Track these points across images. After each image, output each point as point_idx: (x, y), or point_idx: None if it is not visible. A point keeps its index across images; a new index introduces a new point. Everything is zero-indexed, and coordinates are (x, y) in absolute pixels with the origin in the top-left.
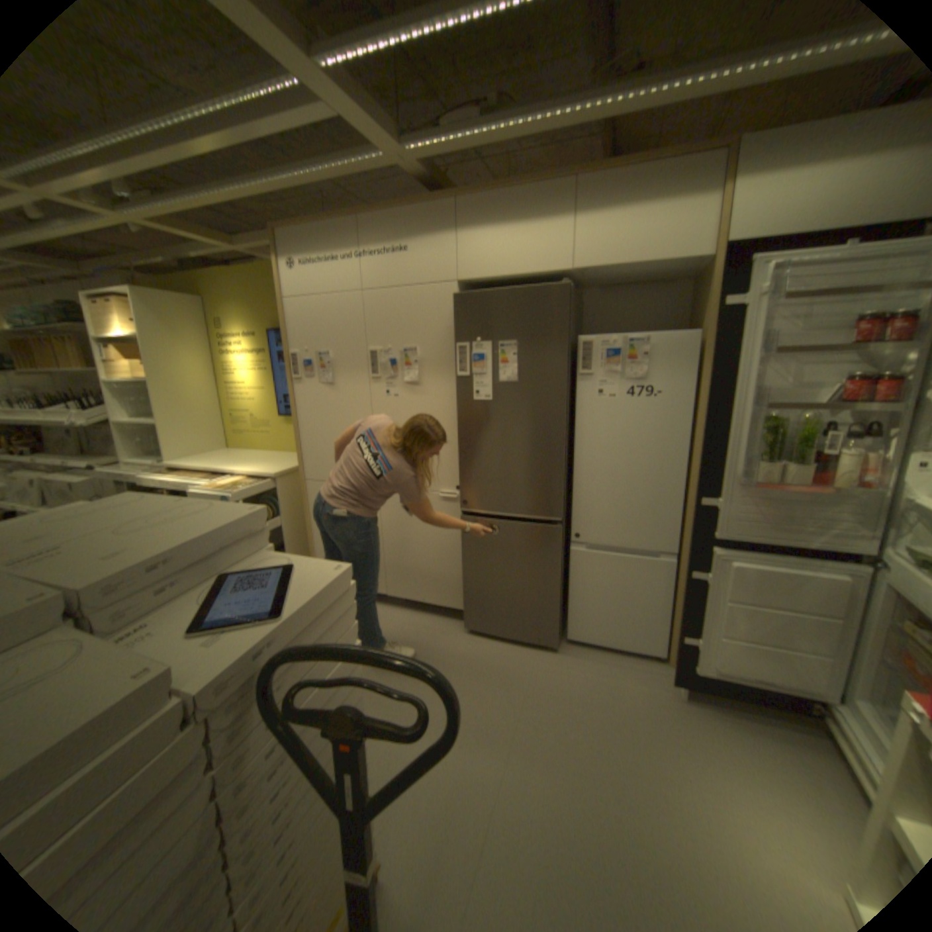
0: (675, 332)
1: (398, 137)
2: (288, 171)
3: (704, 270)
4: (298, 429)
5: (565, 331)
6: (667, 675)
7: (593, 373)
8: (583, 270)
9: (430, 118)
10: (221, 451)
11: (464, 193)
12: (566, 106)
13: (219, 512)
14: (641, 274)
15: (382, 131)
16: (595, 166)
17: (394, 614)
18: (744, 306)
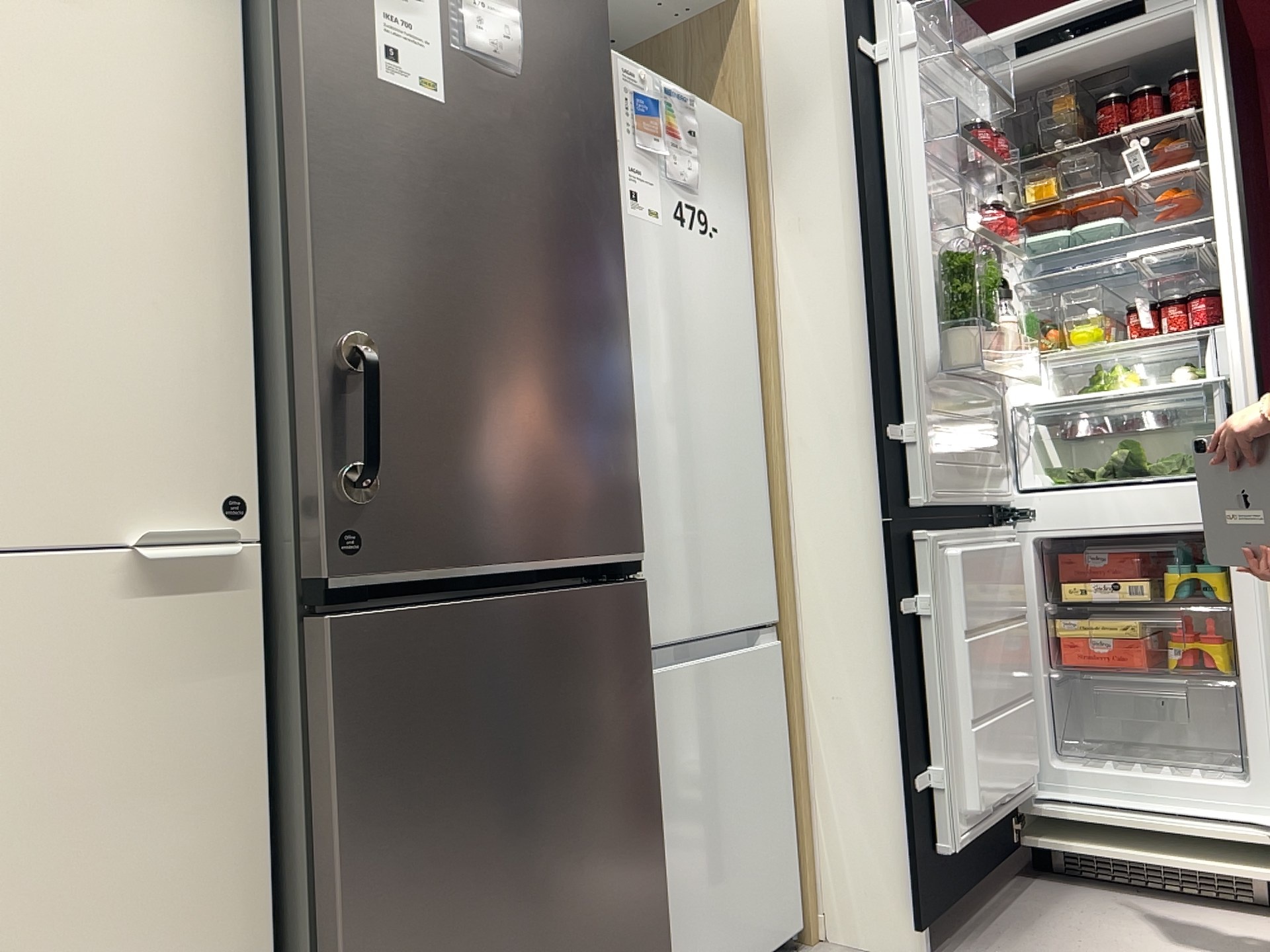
0: (718, 108)
1: None
2: None
3: (635, 49)
4: None
5: None
6: None
7: (617, 140)
8: None
9: None
10: None
11: None
12: None
13: None
14: None
15: None
16: None
17: None
18: (875, 62)
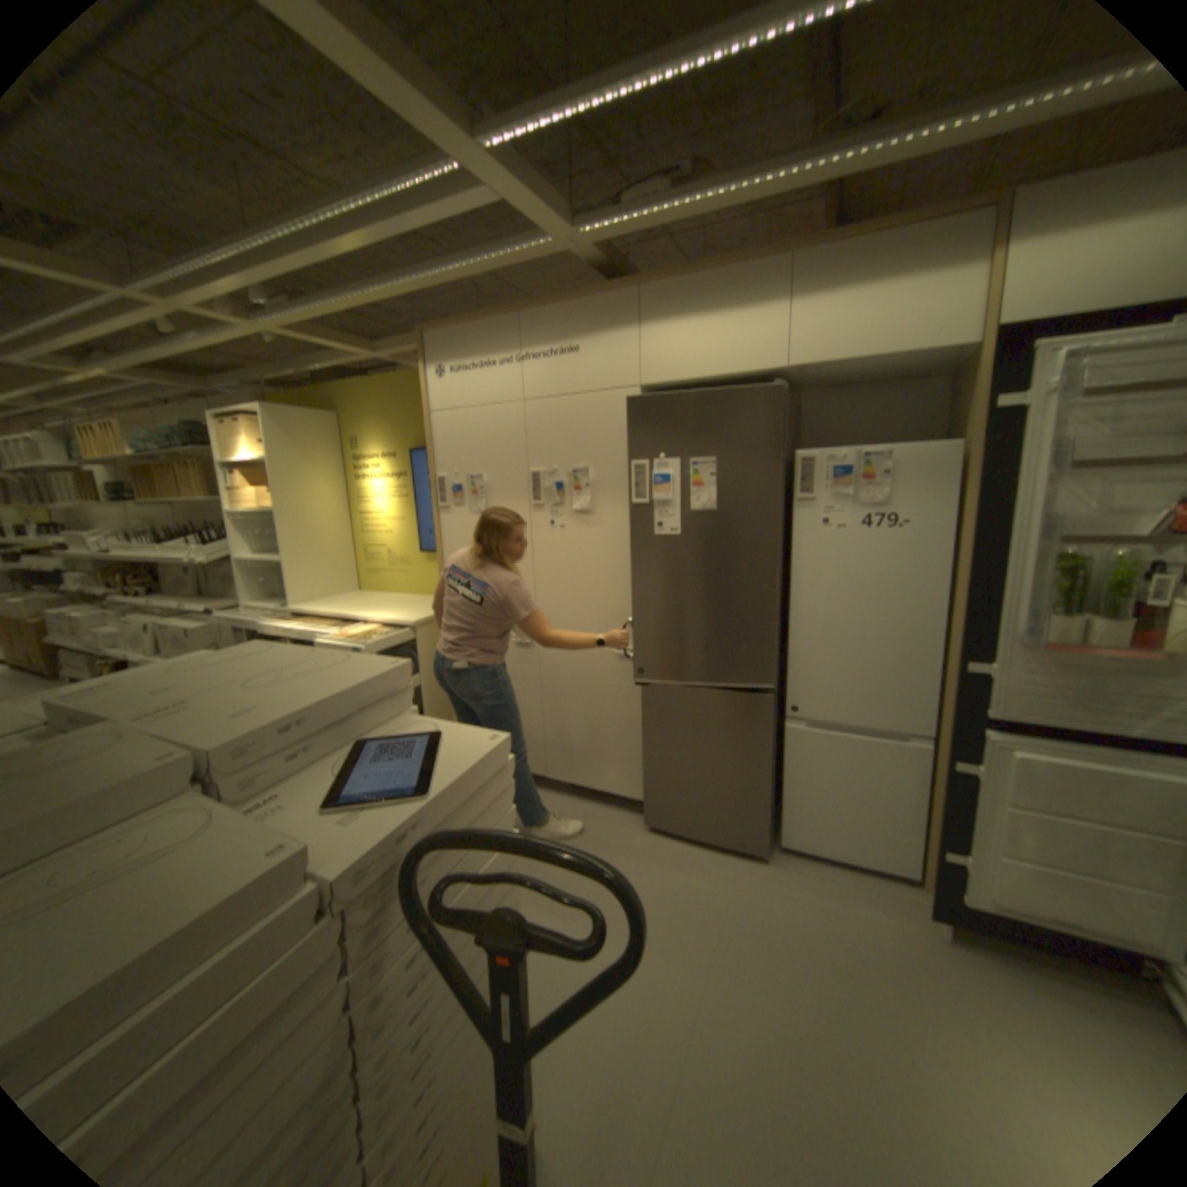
0: (928, 443)
1: (571, 218)
2: (441, 265)
3: (966, 362)
4: (443, 568)
5: (778, 445)
6: (922, 904)
7: (815, 497)
8: (802, 368)
9: (609, 194)
10: (353, 594)
11: (650, 280)
12: (779, 169)
13: (356, 666)
14: (879, 369)
15: (553, 214)
16: (816, 238)
17: (554, 802)
18: (1024, 407)
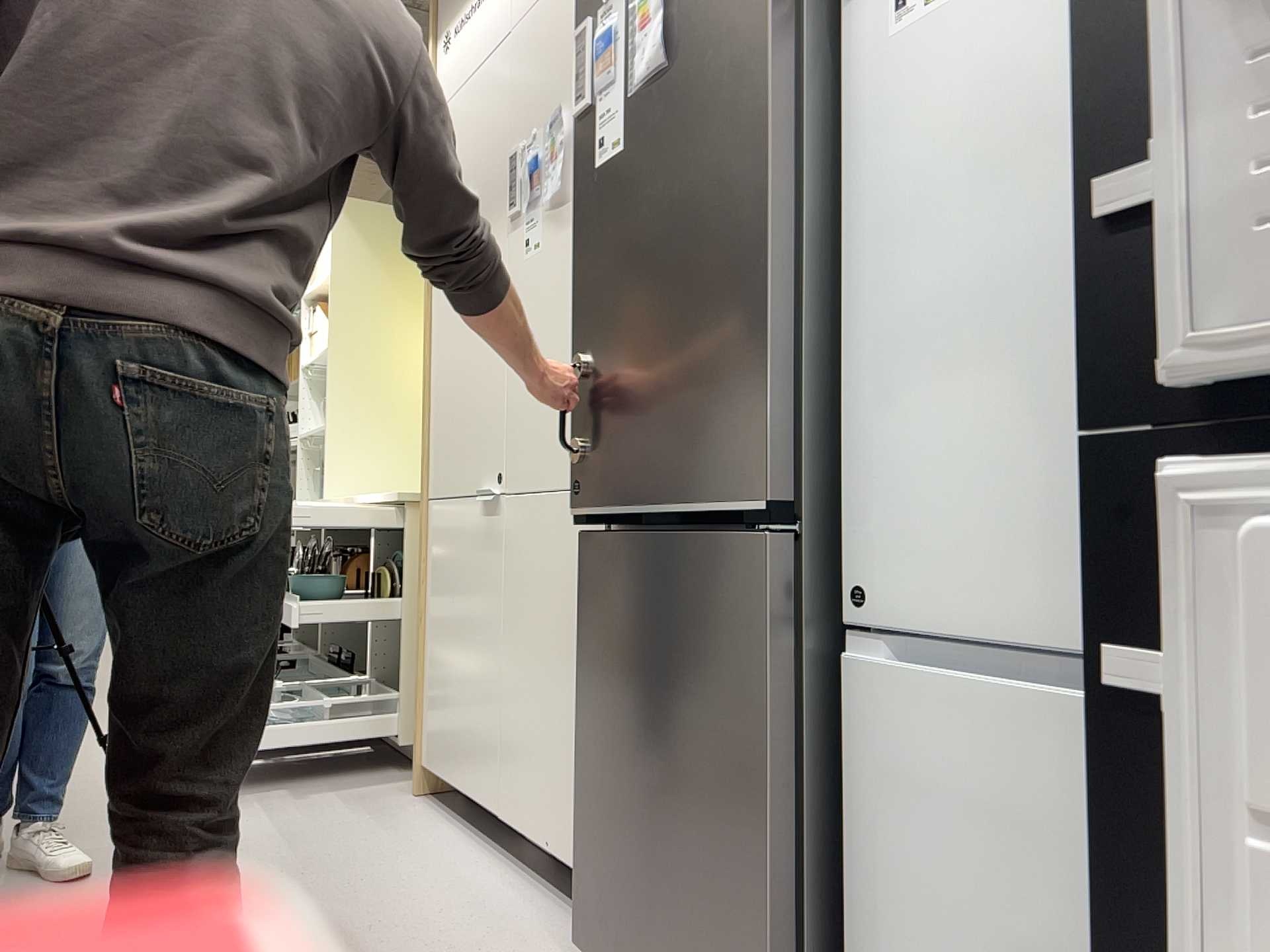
0: None
1: None
2: None
3: None
4: (426, 383)
5: None
6: None
7: None
8: None
9: None
10: None
11: None
12: None
13: None
14: None
15: None
16: None
17: (485, 874)
18: None
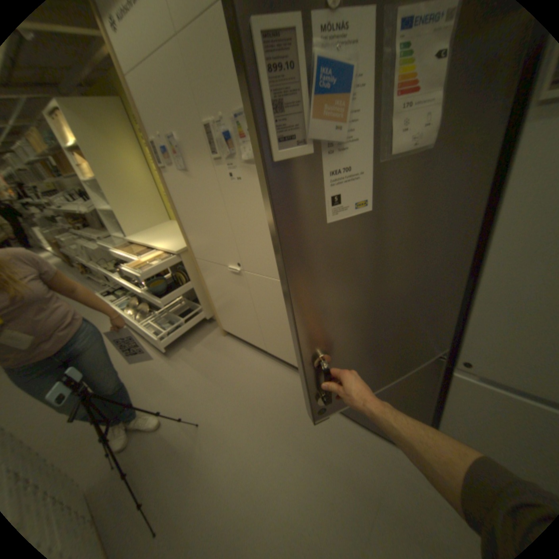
0: None
1: None
2: None
3: None
4: (176, 215)
5: None
6: None
7: None
8: None
9: None
10: (164, 223)
11: None
12: None
13: None
14: None
15: None
16: None
17: (271, 368)
18: None
